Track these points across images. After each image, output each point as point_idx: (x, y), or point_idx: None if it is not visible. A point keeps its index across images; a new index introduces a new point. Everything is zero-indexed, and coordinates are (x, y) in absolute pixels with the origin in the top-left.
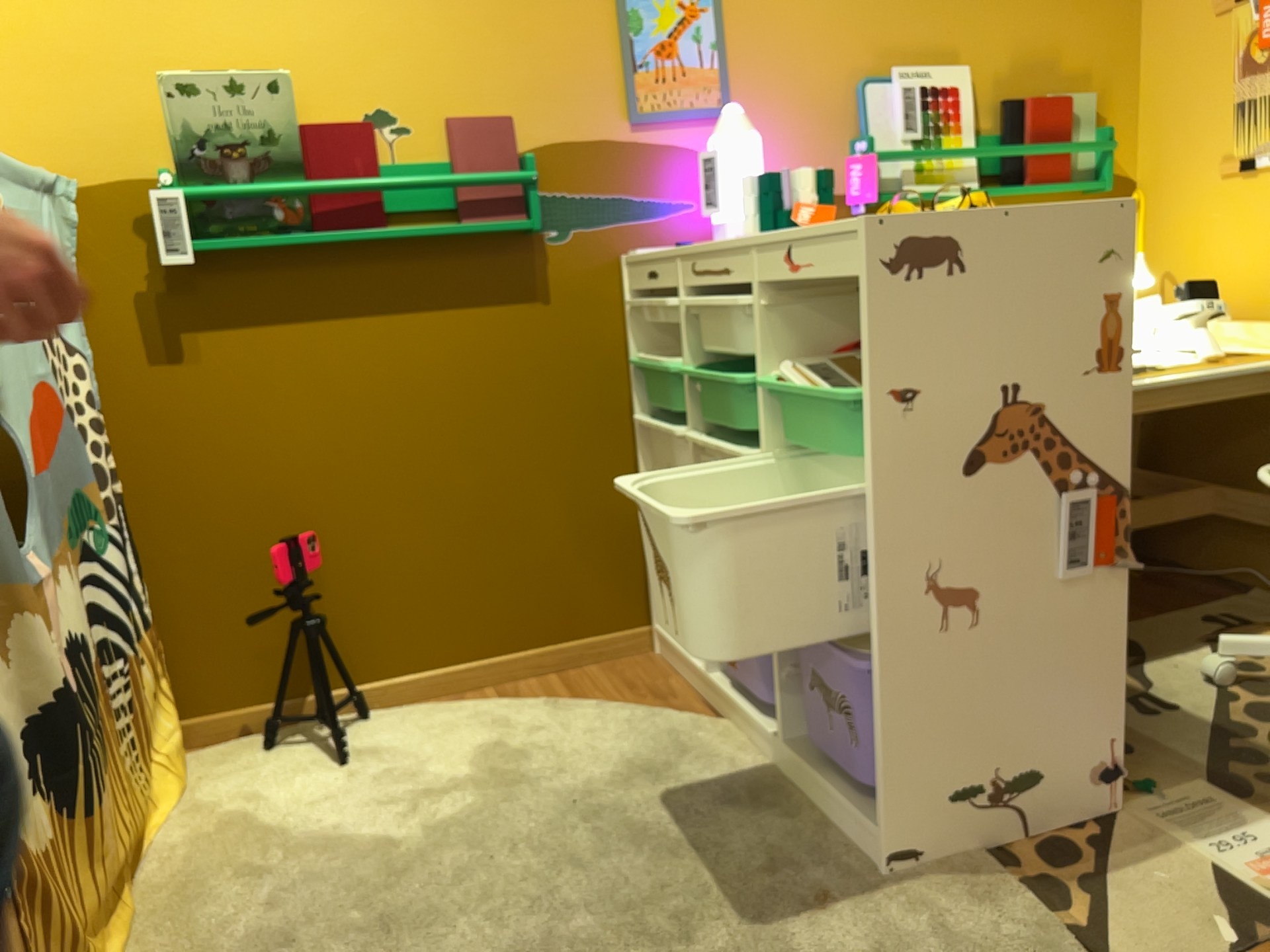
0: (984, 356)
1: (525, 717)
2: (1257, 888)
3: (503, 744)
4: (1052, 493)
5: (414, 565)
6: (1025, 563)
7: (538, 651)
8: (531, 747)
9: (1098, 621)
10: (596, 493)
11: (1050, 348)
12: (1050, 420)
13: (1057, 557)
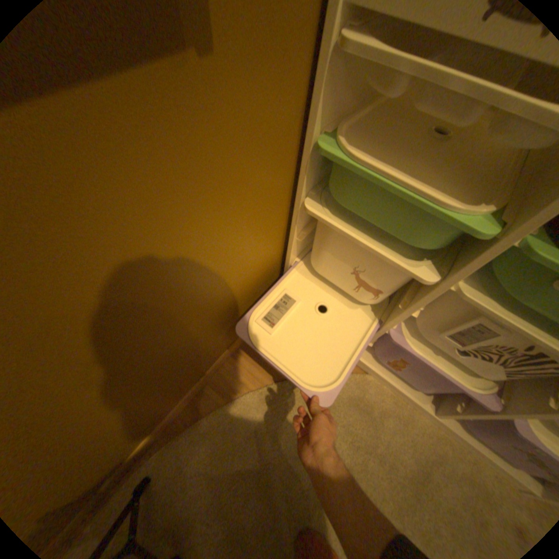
0: None
1: (261, 421)
2: None
3: (270, 462)
4: None
5: (131, 413)
6: None
7: (226, 352)
8: (290, 457)
9: None
10: (259, 266)
11: None
12: None
13: None
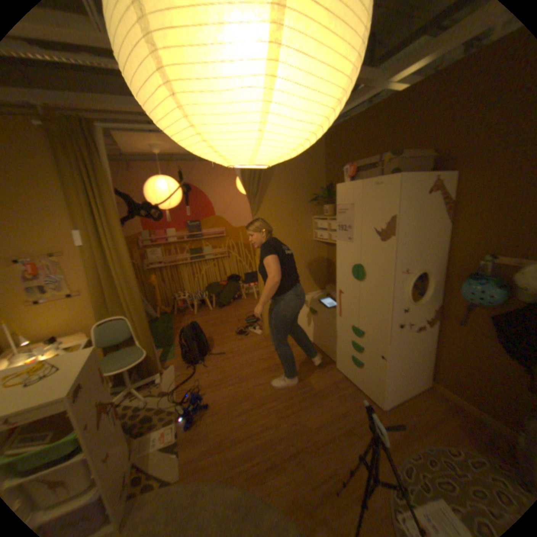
0: (90, 403)
1: None
2: (162, 446)
3: None
4: (105, 417)
5: None
6: (108, 436)
7: None
8: None
9: (117, 432)
10: None
11: (96, 389)
12: (101, 403)
13: (110, 428)
